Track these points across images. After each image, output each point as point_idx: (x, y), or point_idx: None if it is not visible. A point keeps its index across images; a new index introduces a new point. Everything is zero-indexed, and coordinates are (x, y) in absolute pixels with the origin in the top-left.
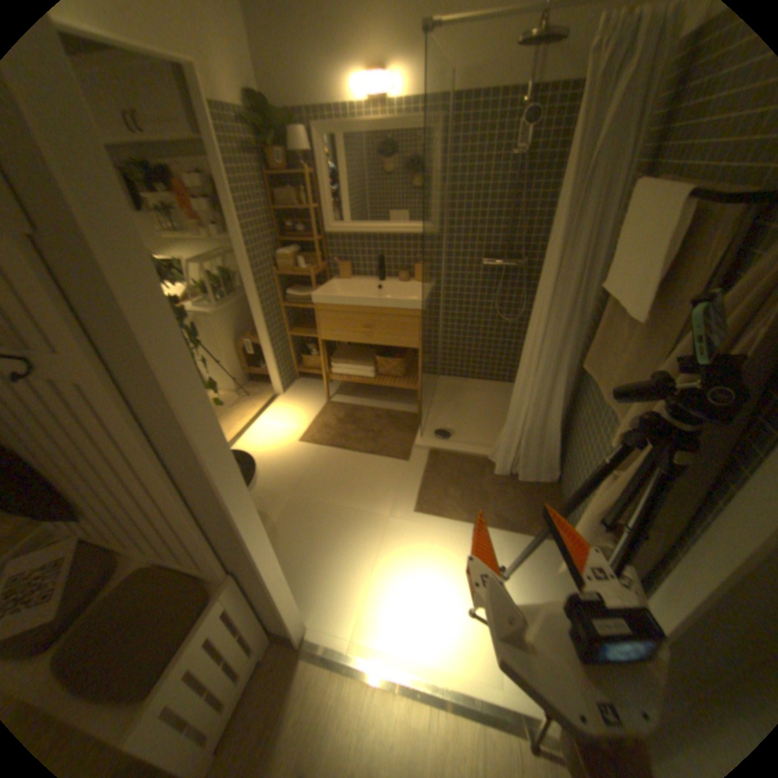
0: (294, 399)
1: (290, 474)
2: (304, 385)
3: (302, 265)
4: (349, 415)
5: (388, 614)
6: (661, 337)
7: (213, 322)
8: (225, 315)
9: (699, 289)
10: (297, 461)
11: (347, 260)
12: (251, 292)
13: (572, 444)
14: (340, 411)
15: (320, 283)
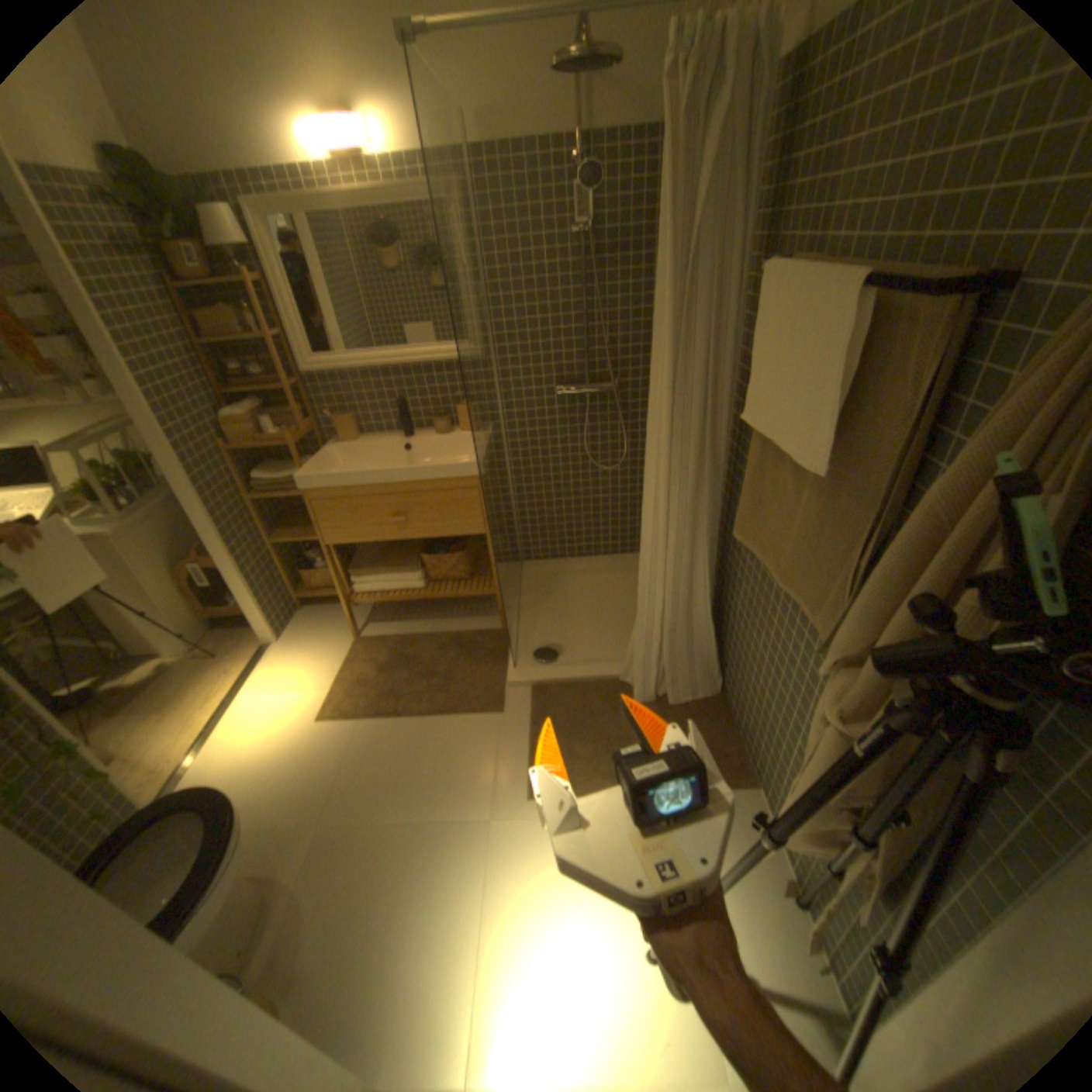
0: (295, 646)
1: (305, 787)
2: (310, 617)
3: (267, 430)
4: (393, 655)
5: (518, 1008)
6: (853, 496)
7: (116, 546)
8: (138, 530)
9: (911, 426)
10: (316, 760)
11: (346, 411)
12: (179, 487)
13: (731, 638)
14: (377, 651)
15: (306, 452)
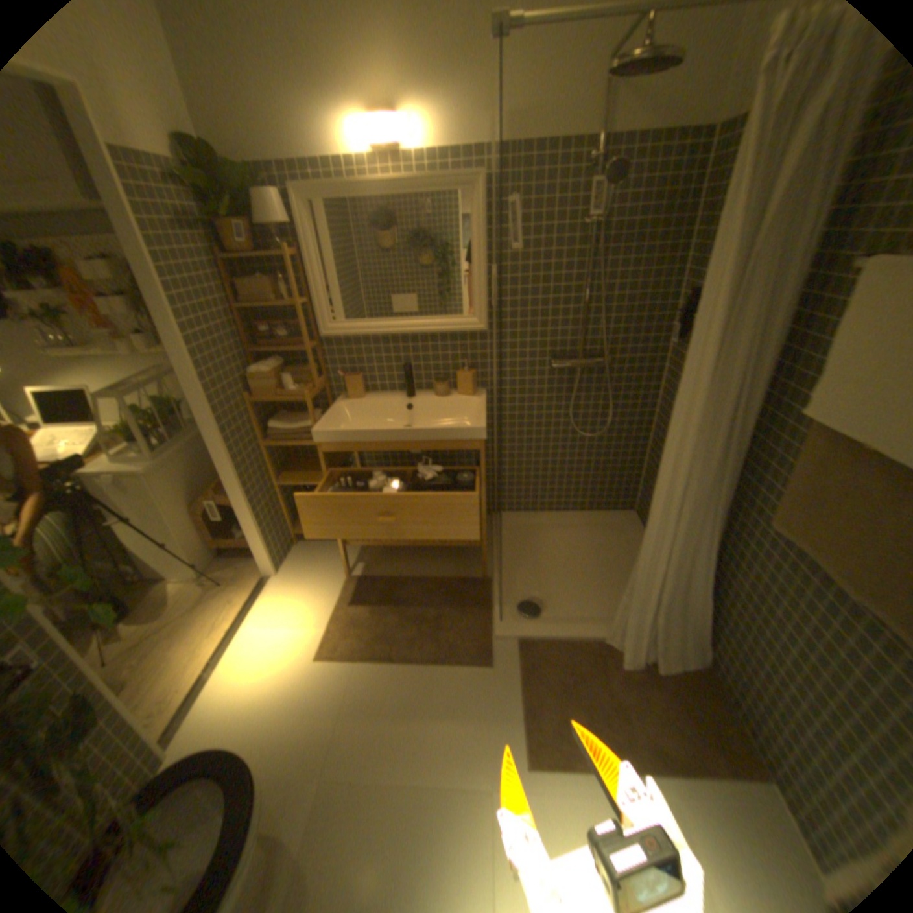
0: (292, 581)
1: (307, 735)
2: (305, 553)
3: (290, 386)
4: (384, 598)
5: None
6: None
7: (147, 484)
8: (166, 469)
9: None
10: (316, 704)
11: (356, 371)
12: (209, 435)
13: (731, 615)
14: (368, 592)
15: (316, 405)
